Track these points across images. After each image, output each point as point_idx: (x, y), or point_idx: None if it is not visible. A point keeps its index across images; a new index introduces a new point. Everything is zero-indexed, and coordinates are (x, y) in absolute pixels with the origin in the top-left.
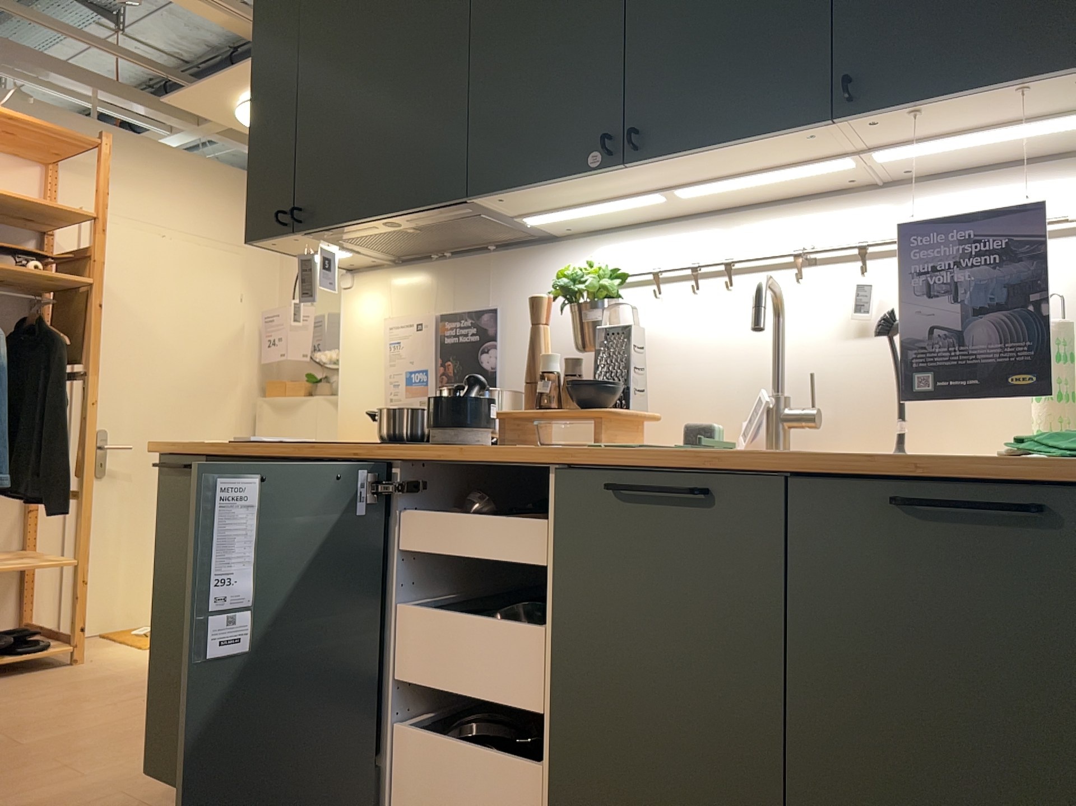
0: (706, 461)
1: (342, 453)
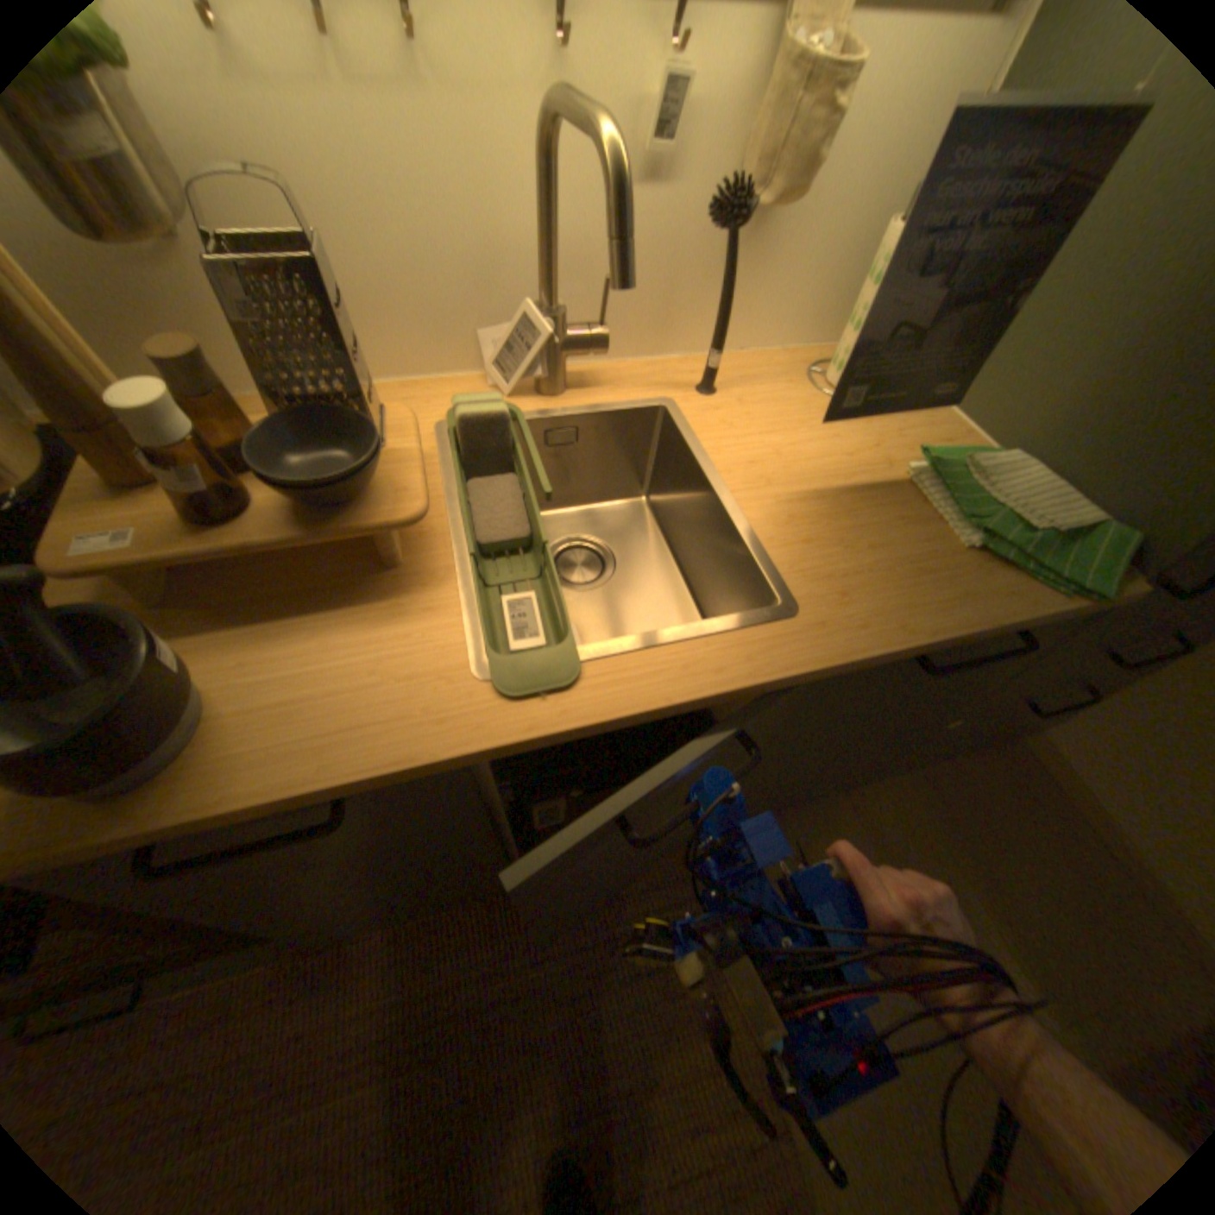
0: (731, 694)
1: None
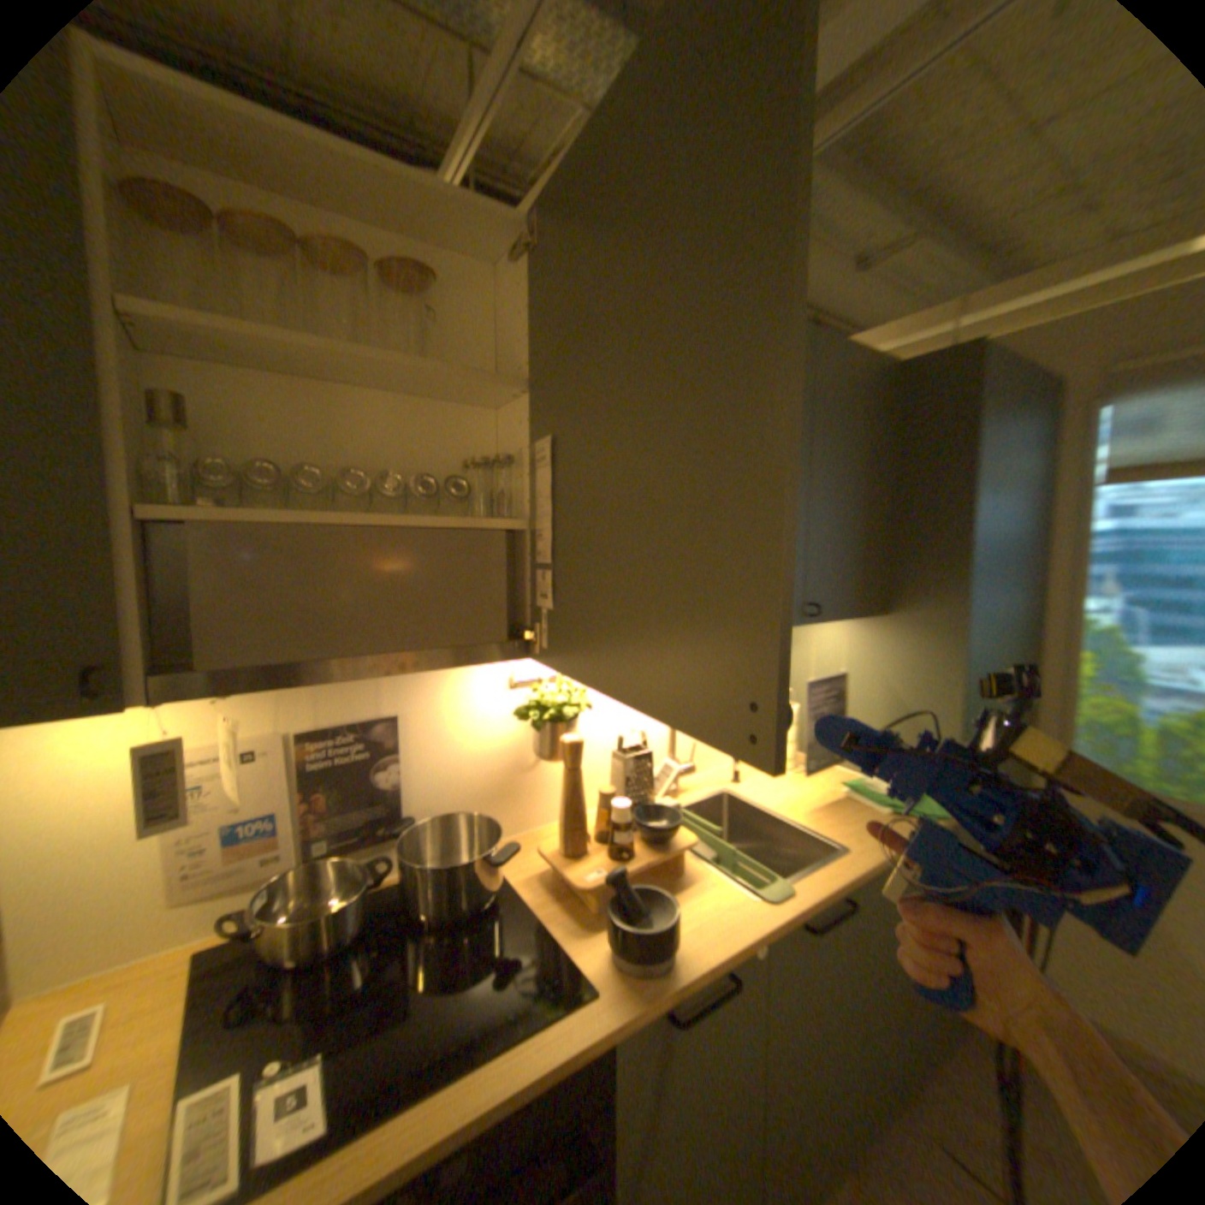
0: (851, 886)
1: (539, 1071)
